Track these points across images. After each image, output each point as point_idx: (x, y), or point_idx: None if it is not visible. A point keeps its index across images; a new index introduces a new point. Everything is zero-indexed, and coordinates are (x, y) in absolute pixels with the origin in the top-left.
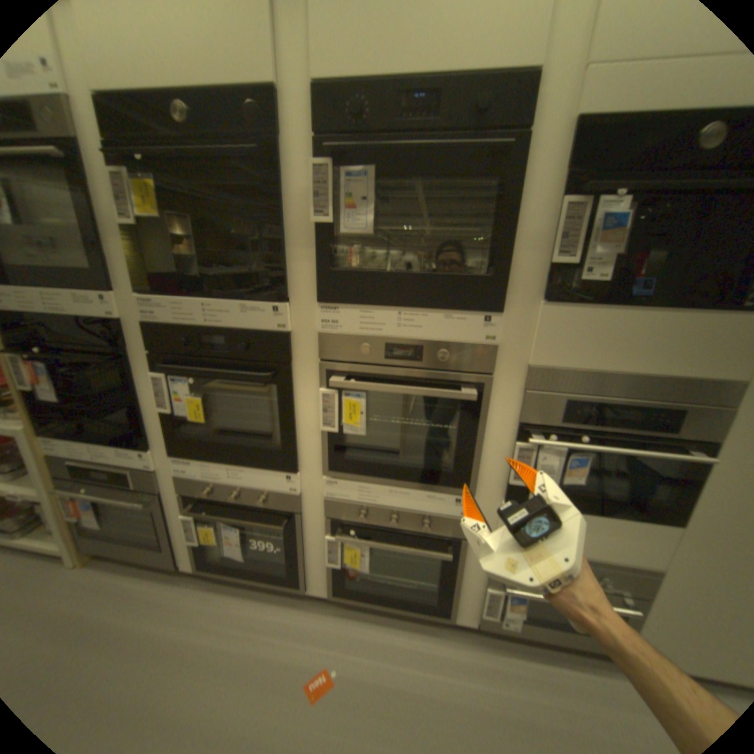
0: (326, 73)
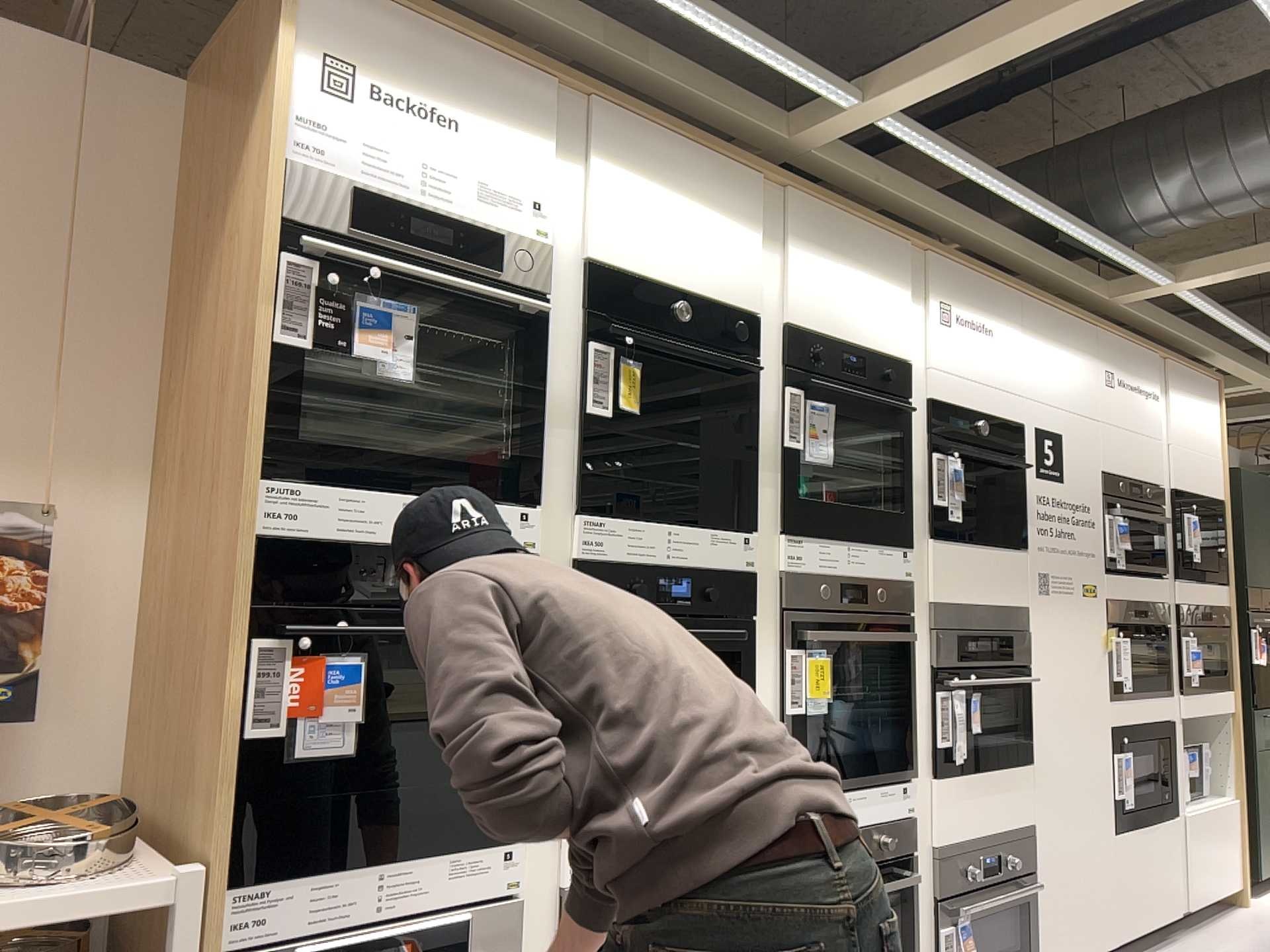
0: (791, 327)
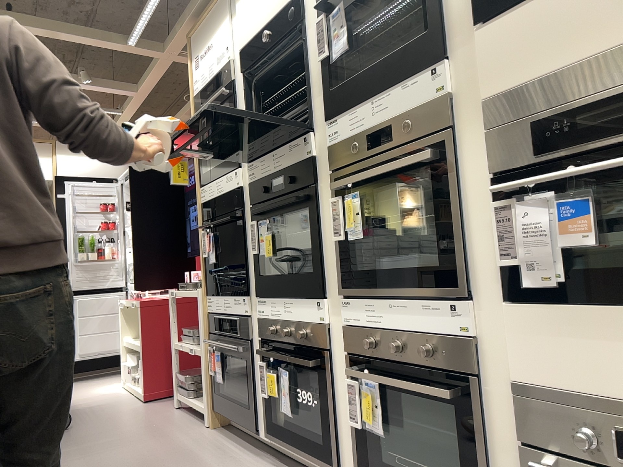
0: None
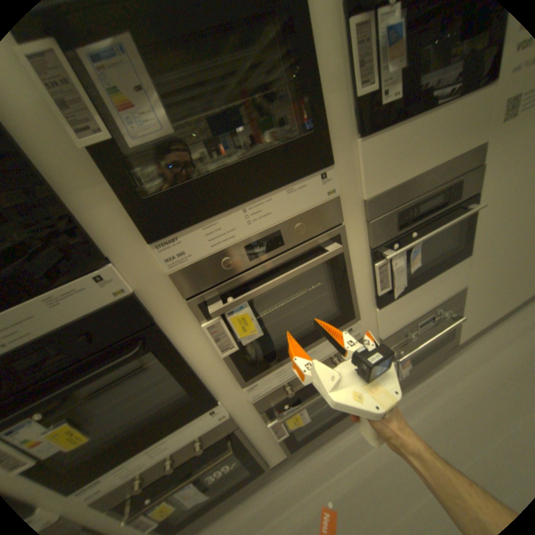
0: None
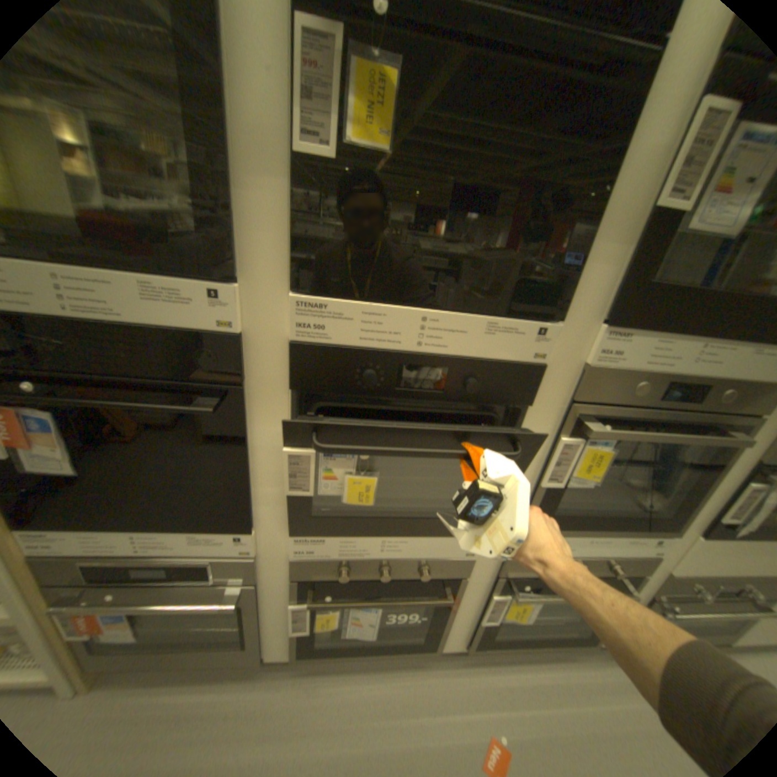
0: None
